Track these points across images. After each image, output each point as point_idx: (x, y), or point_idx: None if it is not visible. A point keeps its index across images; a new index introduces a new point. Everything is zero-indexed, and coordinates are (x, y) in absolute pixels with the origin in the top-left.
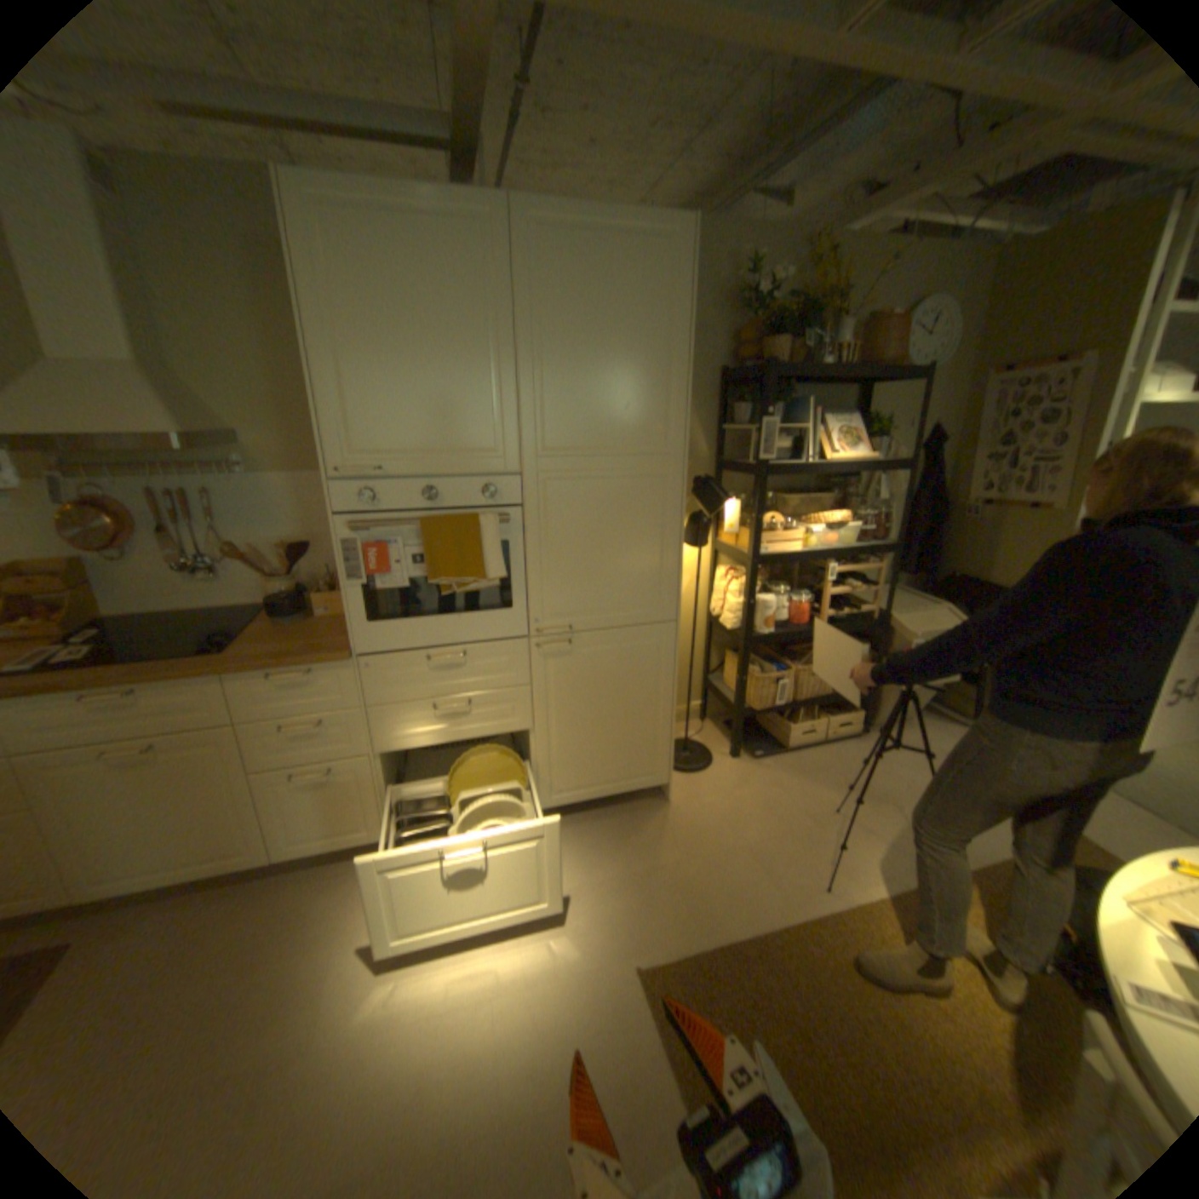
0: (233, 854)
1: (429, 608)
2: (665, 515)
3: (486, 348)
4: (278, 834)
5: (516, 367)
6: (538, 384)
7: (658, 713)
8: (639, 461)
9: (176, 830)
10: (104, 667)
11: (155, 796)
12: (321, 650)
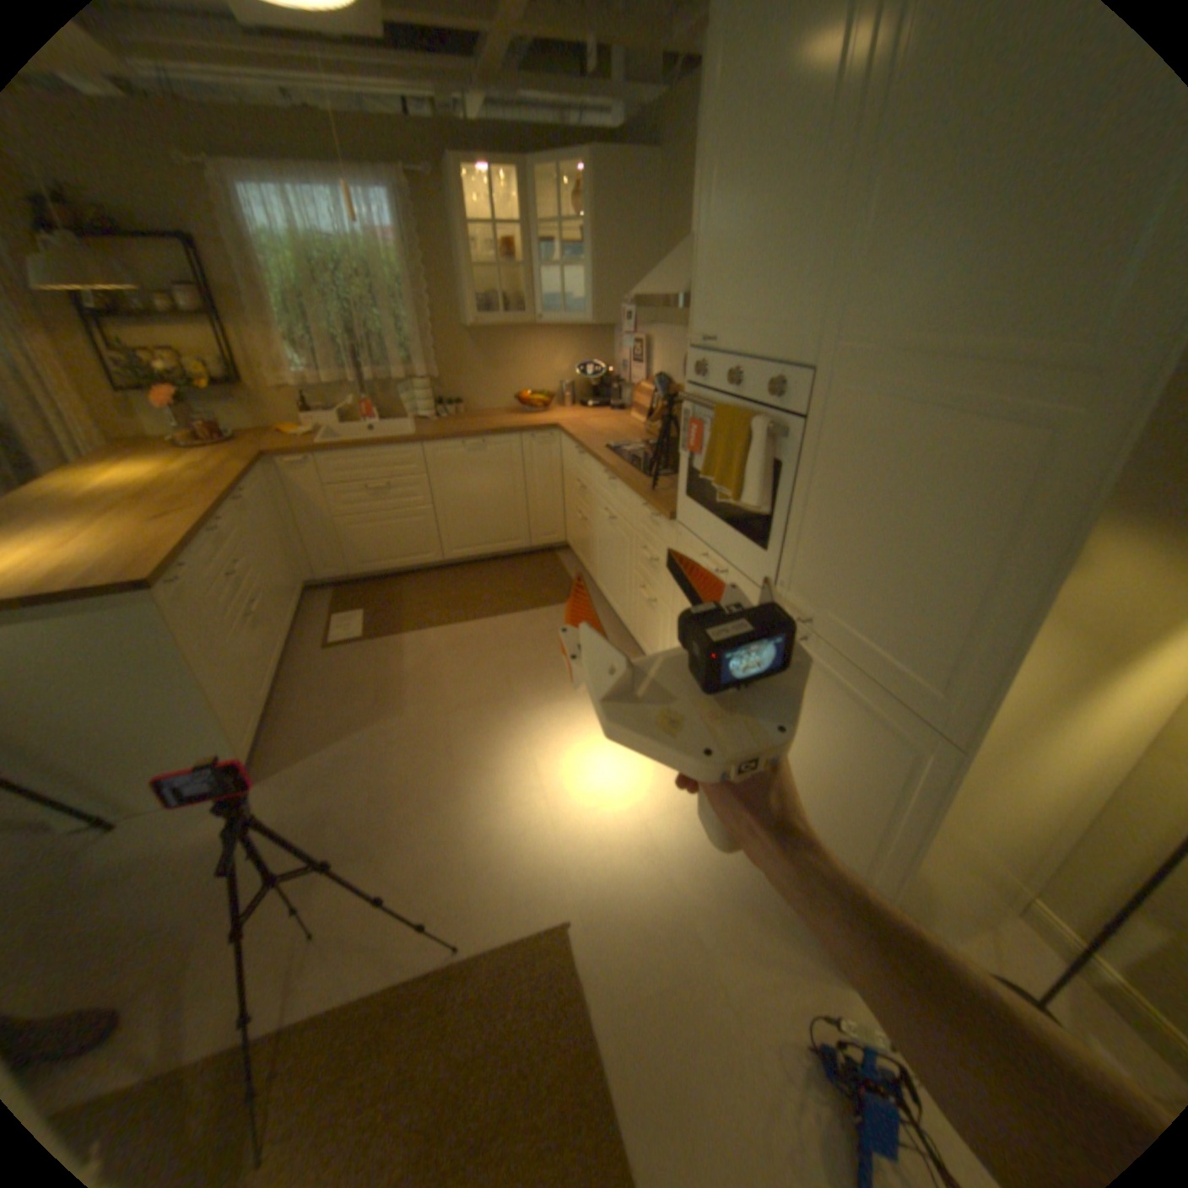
0: (624, 615)
1: (727, 512)
2: (1023, 533)
3: (822, 159)
4: (636, 622)
5: (849, 183)
6: (868, 211)
7: (878, 863)
8: (1002, 383)
9: (615, 578)
10: (620, 461)
11: (613, 551)
12: (666, 505)
